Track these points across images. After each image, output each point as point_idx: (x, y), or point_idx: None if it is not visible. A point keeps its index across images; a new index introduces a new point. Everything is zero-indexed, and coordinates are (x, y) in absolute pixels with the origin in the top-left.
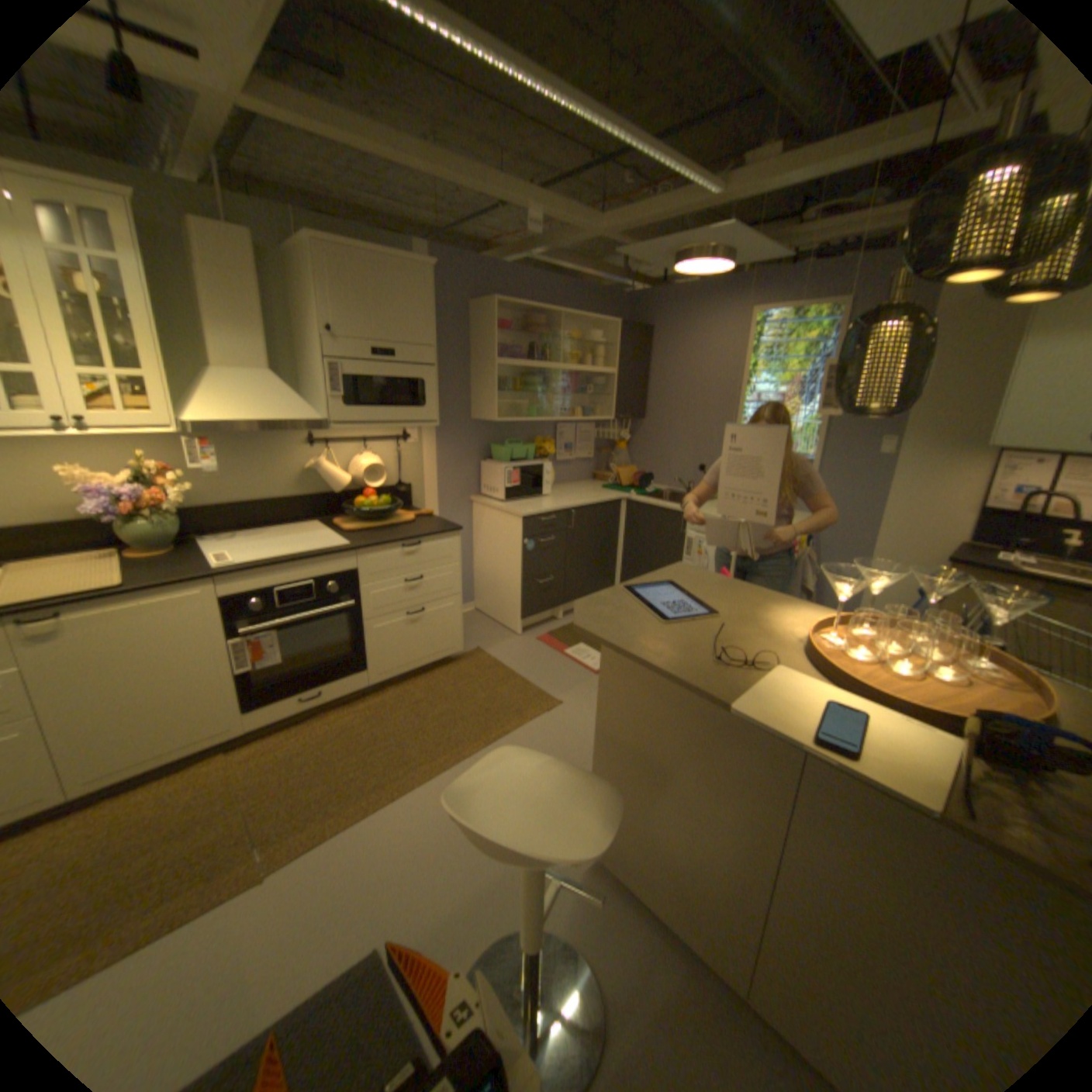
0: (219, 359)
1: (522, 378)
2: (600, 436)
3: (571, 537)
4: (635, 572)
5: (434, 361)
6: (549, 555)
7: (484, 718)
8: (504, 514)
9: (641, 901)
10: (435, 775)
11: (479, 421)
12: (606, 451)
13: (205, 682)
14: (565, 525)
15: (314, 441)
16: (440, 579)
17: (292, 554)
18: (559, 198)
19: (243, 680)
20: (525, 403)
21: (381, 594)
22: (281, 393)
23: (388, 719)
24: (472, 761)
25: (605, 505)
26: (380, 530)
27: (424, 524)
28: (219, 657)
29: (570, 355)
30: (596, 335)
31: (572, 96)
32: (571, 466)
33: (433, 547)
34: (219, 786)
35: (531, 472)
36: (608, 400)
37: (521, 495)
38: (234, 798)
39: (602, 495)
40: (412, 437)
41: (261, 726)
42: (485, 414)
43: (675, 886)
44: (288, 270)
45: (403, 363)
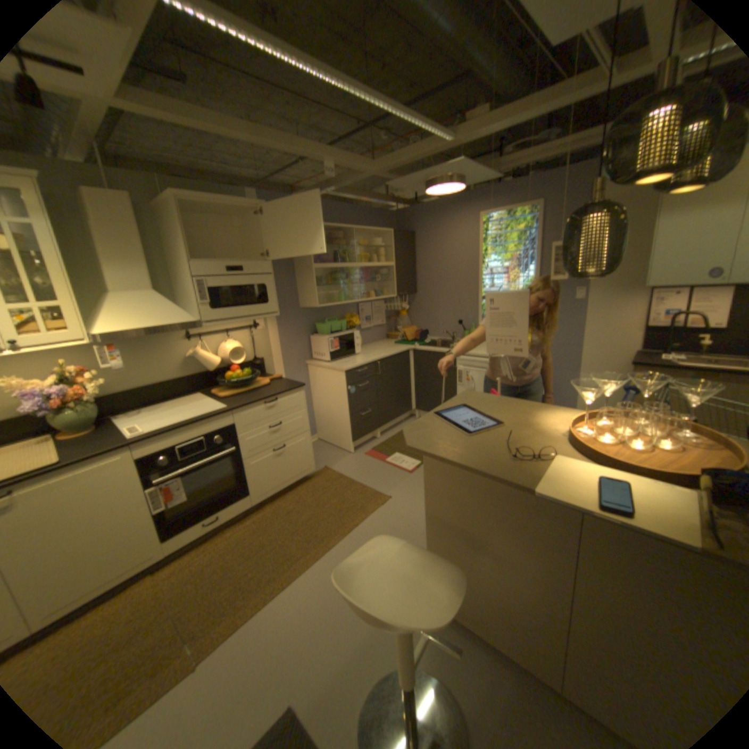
0: (115, 286)
1: (331, 275)
2: (388, 308)
3: (379, 380)
4: (425, 398)
5: (271, 271)
6: (366, 395)
7: (338, 517)
8: (331, 370)
9: (474, 633)
10: (310, 565)
11: (305, 308)
12: (393, 318)
13: (130, 524)
14: (374, 373)
15: (191, 336)
16: (293, 422)
17: (185, 420)
18: (344, 152)
19: (159, 518)
20: (336, 292)
21: (253, 439)
22: (164, 305)
23: (269, 529)
24: (335, 550)
25: (399, 355)
26: (247, 393)
27: (277, 385)
28: (139, 504)
29: (362, 257)
30: (378, 241)
31: (351, 84)
32: (371, 331)
33: (286, 401)
34: (150, 601)
35: (346, 339)
36: (391, 284)
37: (341, 356)
38: (163, 608)
39: (396, 349)
40: (260, 325)
41: (176, 550)
42: (310, 303)
43: (498, 620)
44: (159, 218)
45: (249, 274)
